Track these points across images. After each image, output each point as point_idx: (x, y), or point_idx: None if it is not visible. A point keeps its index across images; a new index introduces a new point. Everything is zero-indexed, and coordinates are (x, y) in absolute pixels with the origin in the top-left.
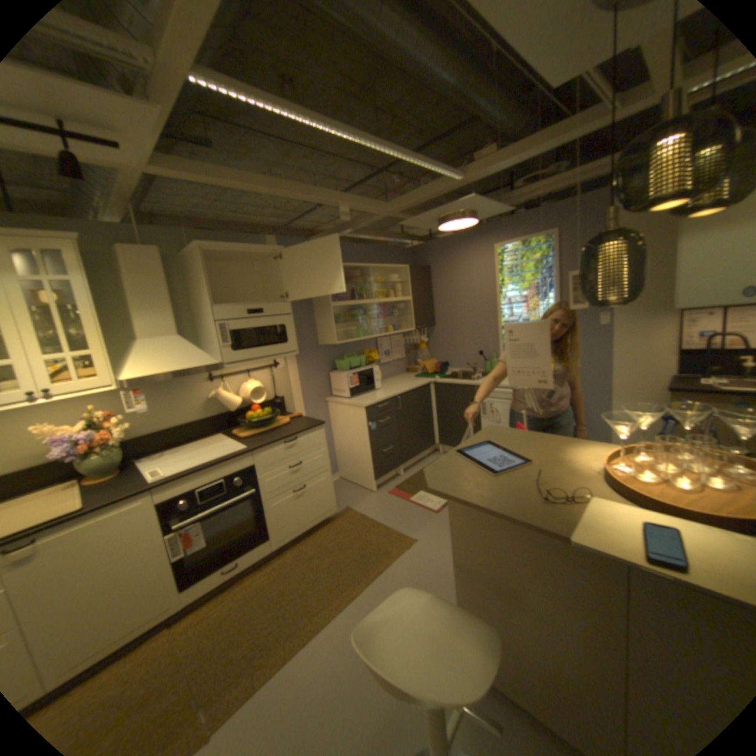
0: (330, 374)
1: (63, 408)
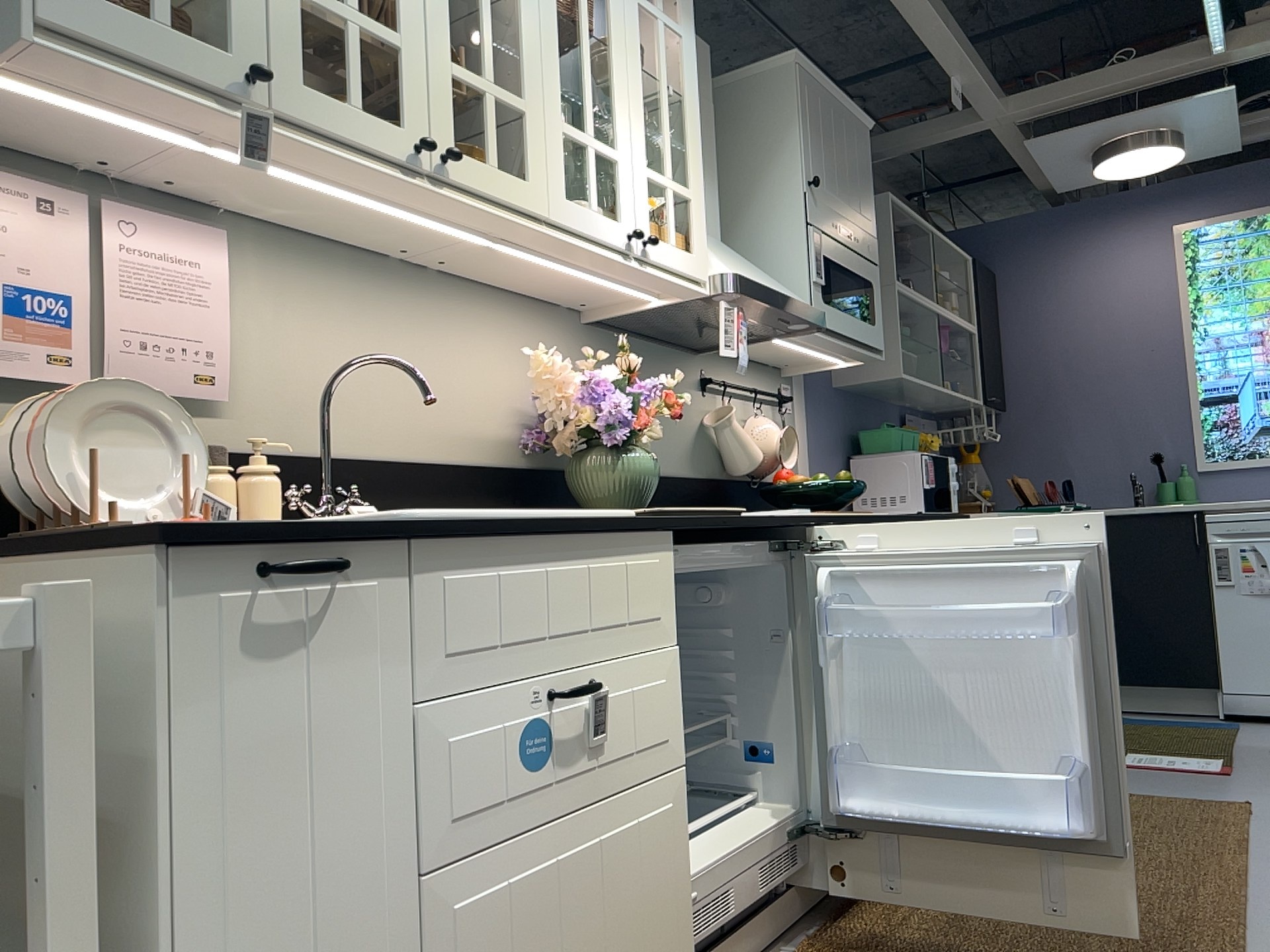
0: (854, 462)
1: (525, 345)
